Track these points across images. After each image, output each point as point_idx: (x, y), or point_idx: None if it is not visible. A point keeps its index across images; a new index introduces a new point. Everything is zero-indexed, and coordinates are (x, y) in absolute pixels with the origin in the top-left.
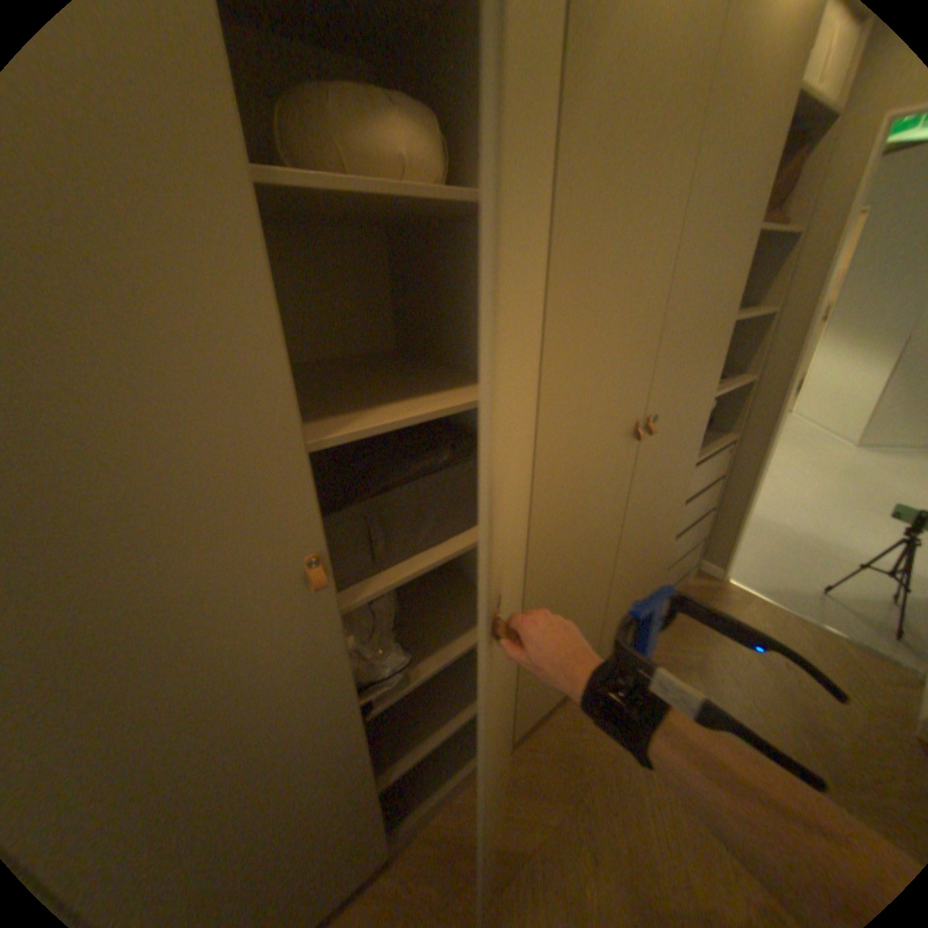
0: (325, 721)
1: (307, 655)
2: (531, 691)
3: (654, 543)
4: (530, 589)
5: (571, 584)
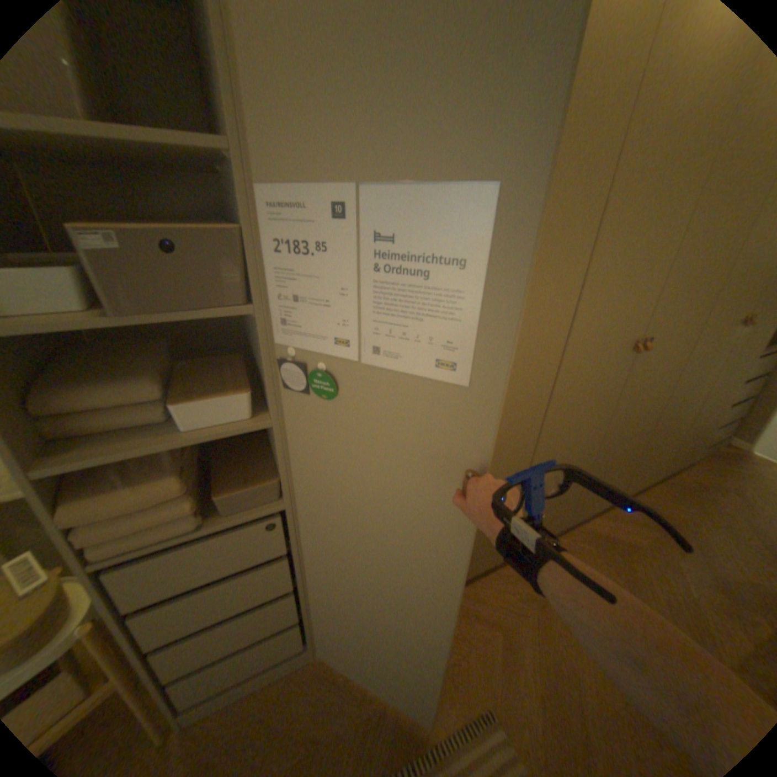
0: (602, 422)
1: (617, 384)
2: (644, 467)
3: (723, 401)
4: (673, 397)
5: (685, 405)
